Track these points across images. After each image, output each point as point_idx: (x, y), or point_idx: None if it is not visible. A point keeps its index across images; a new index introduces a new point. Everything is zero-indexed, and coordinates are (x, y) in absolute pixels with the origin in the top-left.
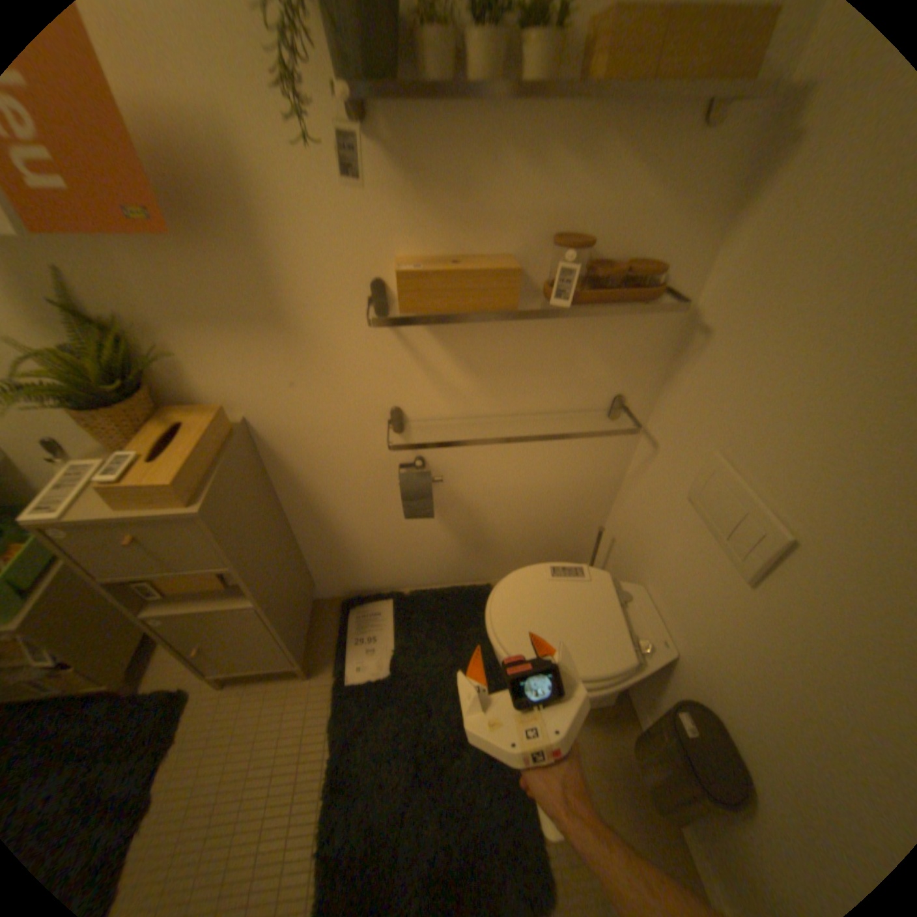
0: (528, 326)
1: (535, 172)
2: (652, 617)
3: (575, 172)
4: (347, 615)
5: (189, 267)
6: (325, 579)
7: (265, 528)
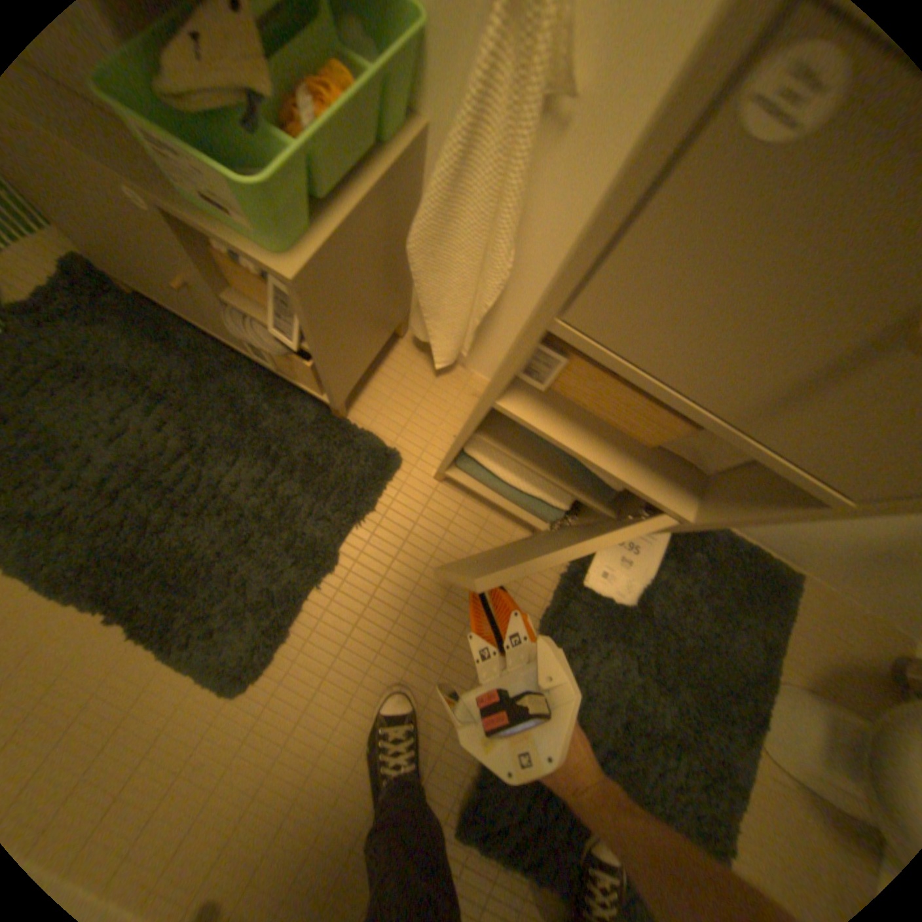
0: None
1: None
2: None
3: None
4: None
5: None
6: None
7: None
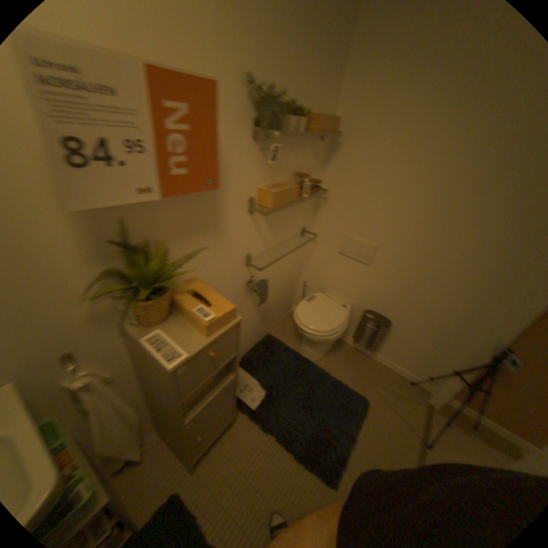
0: (287, 208)
1: (293, 156)
2: (338, 300)
3: (300, 155)
4: None
5: (189, 205)
6: None
7: None
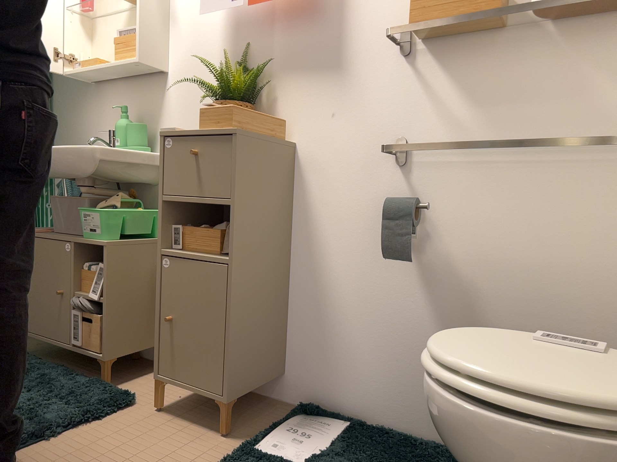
0: (527, 55)
1: None
2: None
3: None
4: (297, 413)
5: (304, 36)
6: (295, 366)
7: (269, 226)
